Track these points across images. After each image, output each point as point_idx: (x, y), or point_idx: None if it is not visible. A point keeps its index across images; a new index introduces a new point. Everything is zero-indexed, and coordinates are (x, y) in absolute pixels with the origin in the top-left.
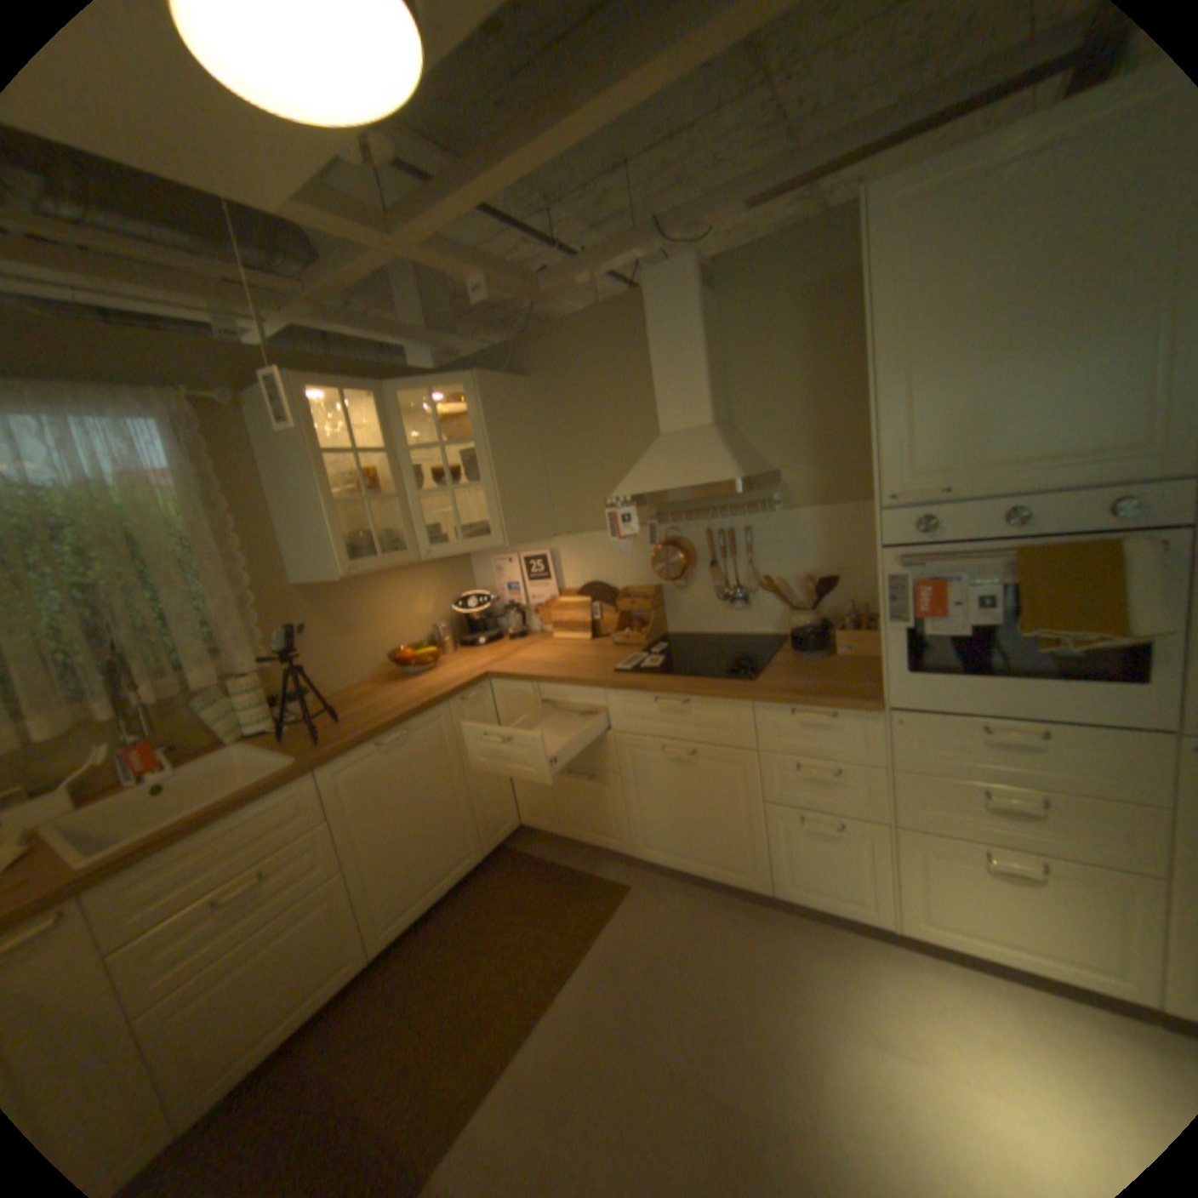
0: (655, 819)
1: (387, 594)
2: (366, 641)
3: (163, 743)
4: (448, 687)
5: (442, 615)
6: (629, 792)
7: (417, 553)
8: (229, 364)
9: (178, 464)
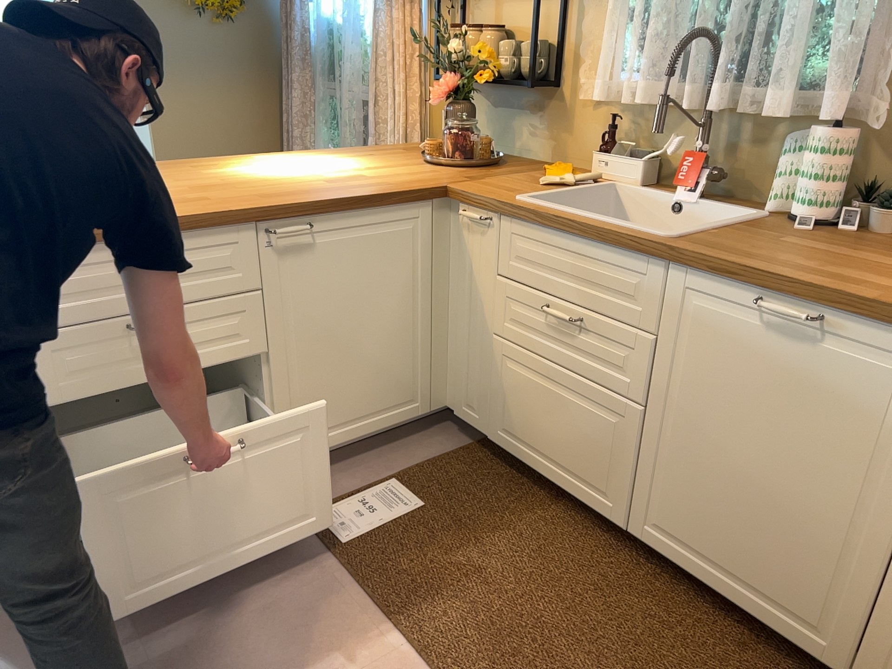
0: None
1: None
2: None
3: (739, 172)
4: None
5: None
6: None
7: None
8: None
9: None
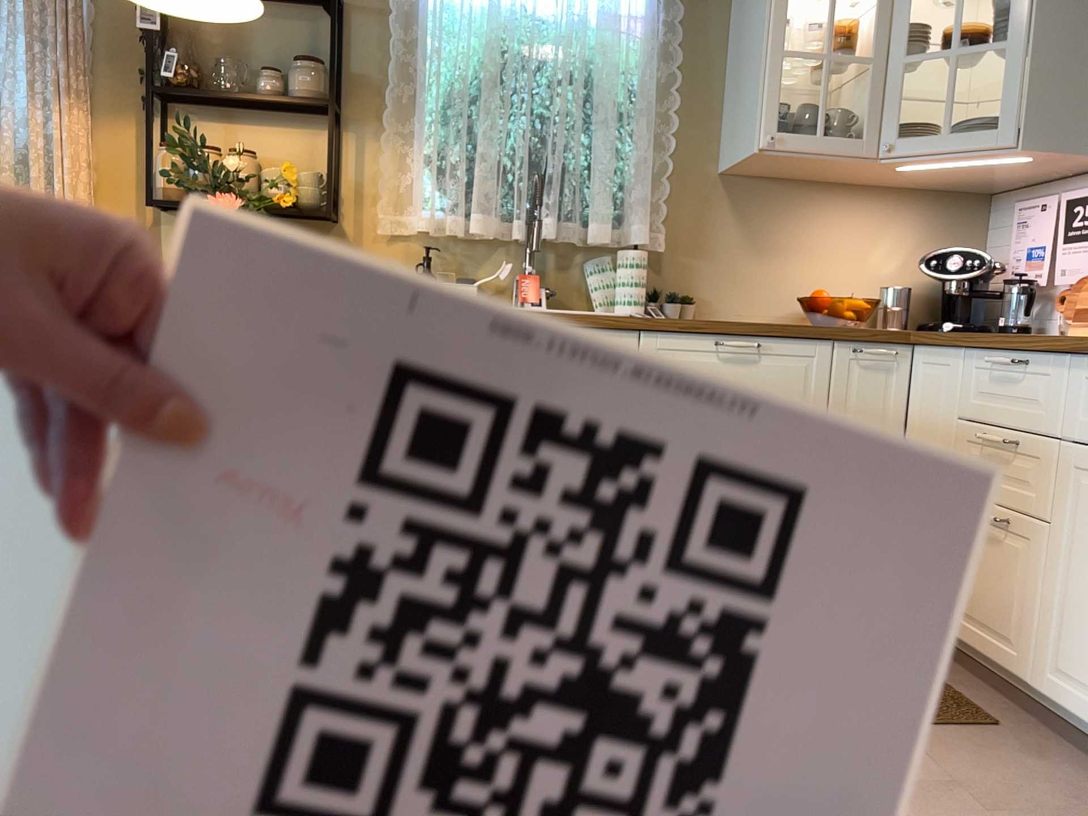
0: (1087, 619)
1: (836, 224)
2: (785, 274)
3: (554, 289)
4: (844, 327)
5: (910, 282)
6: (1058, 560)
7: (878, 149)
8: None
9: (656, 11)
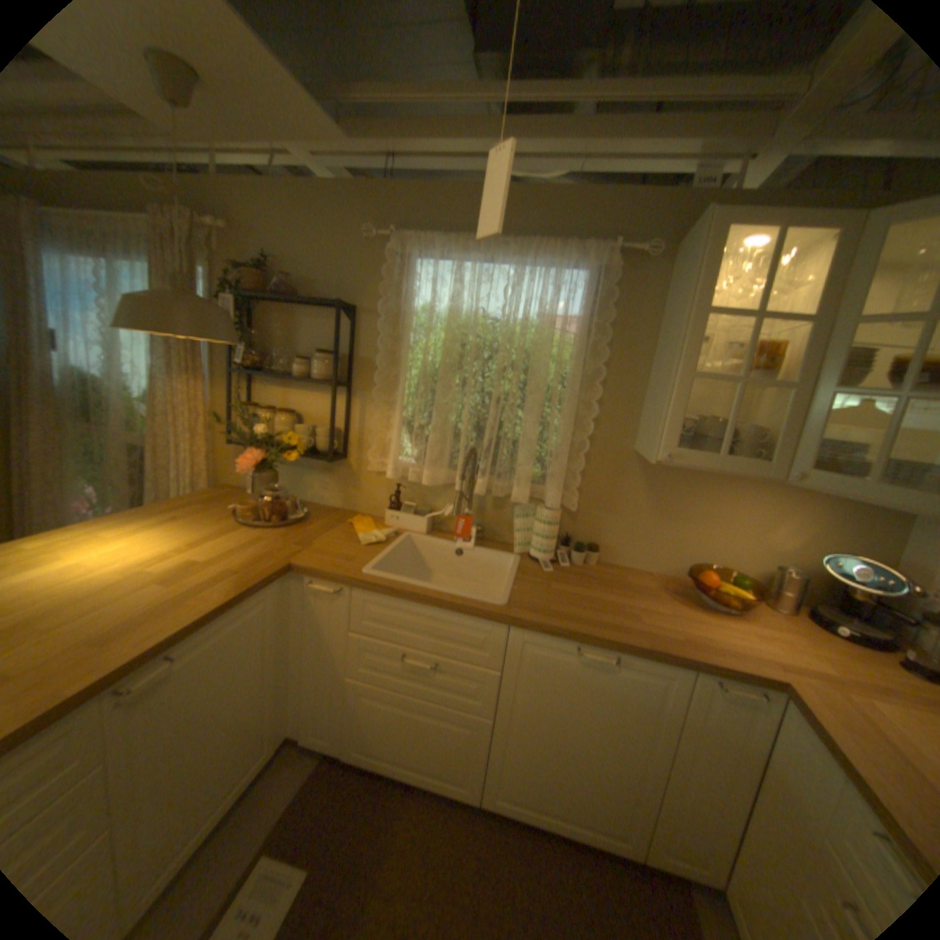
0: None
1: (743, 502)
2: (685, 538)
3: (489, 523)
4: (714, 658)
5: (813, 562)
6: None
7: (791, 471)
8: (688, 210)
9: (593, 311)
